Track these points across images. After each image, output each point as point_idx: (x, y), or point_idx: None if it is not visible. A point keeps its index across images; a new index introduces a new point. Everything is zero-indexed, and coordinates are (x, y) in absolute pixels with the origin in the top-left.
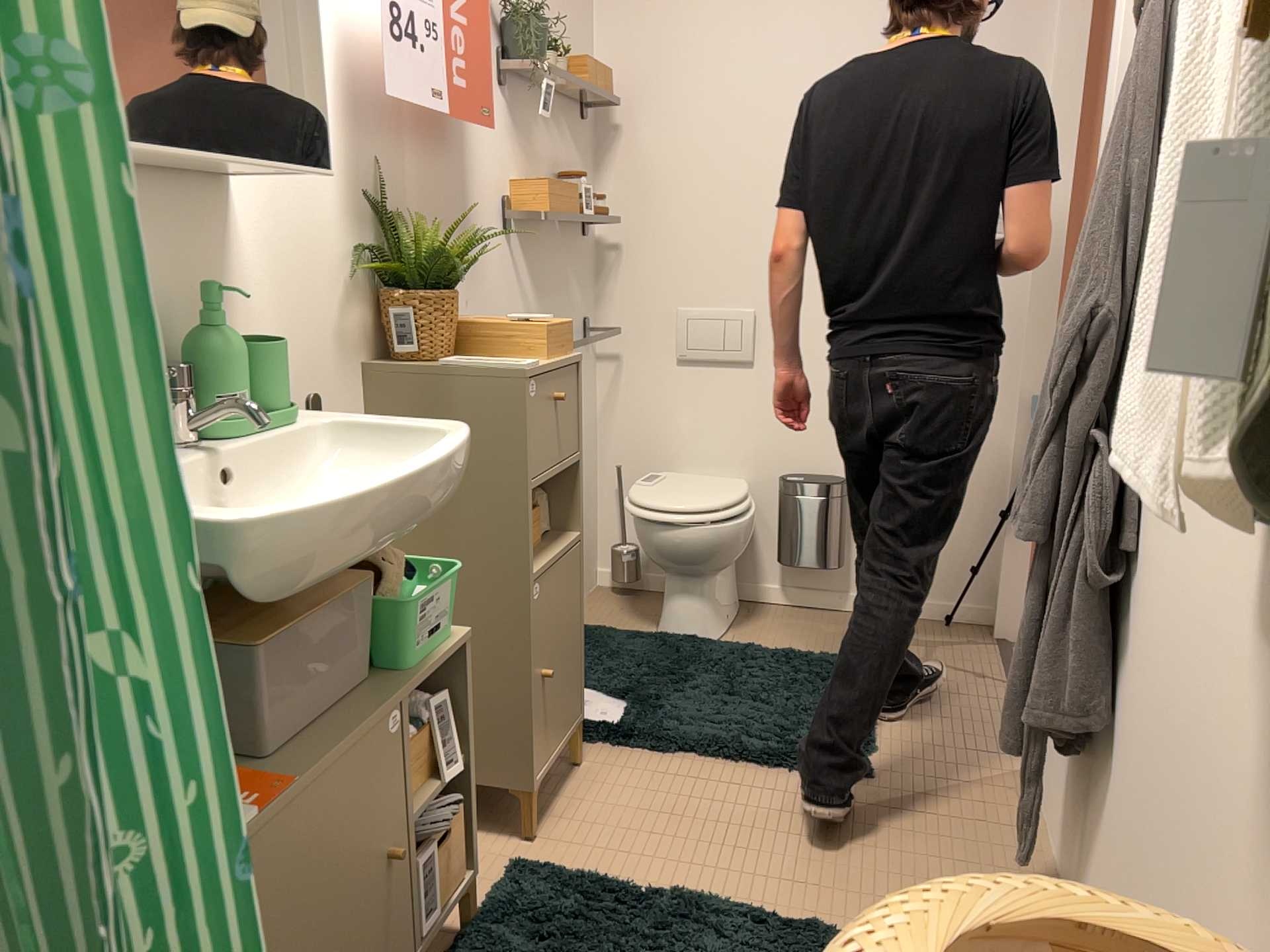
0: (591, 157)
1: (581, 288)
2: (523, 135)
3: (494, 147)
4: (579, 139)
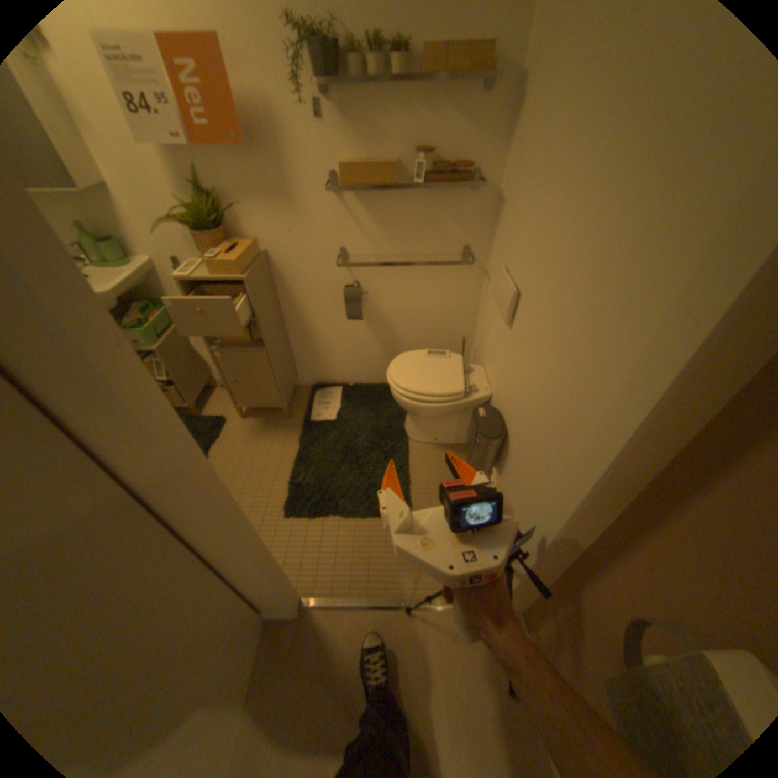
0: (502, 116)
1: (459, 224)
2: (357, 119)
3: (311, 136)
4: (474, 103)
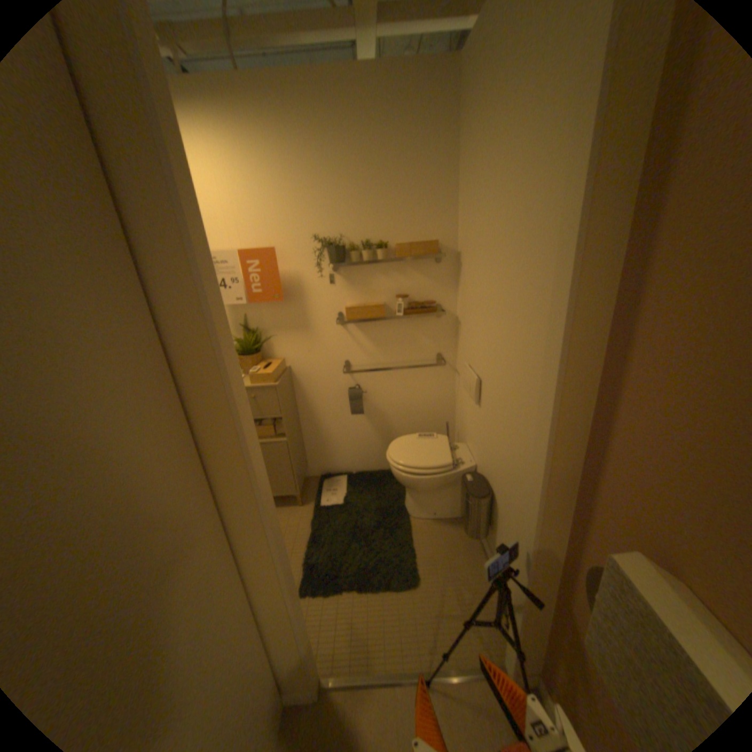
0: (450, 275)
1: (431, 339)
2: (356, 283)
3: (327, 294)
4: (430, 270)
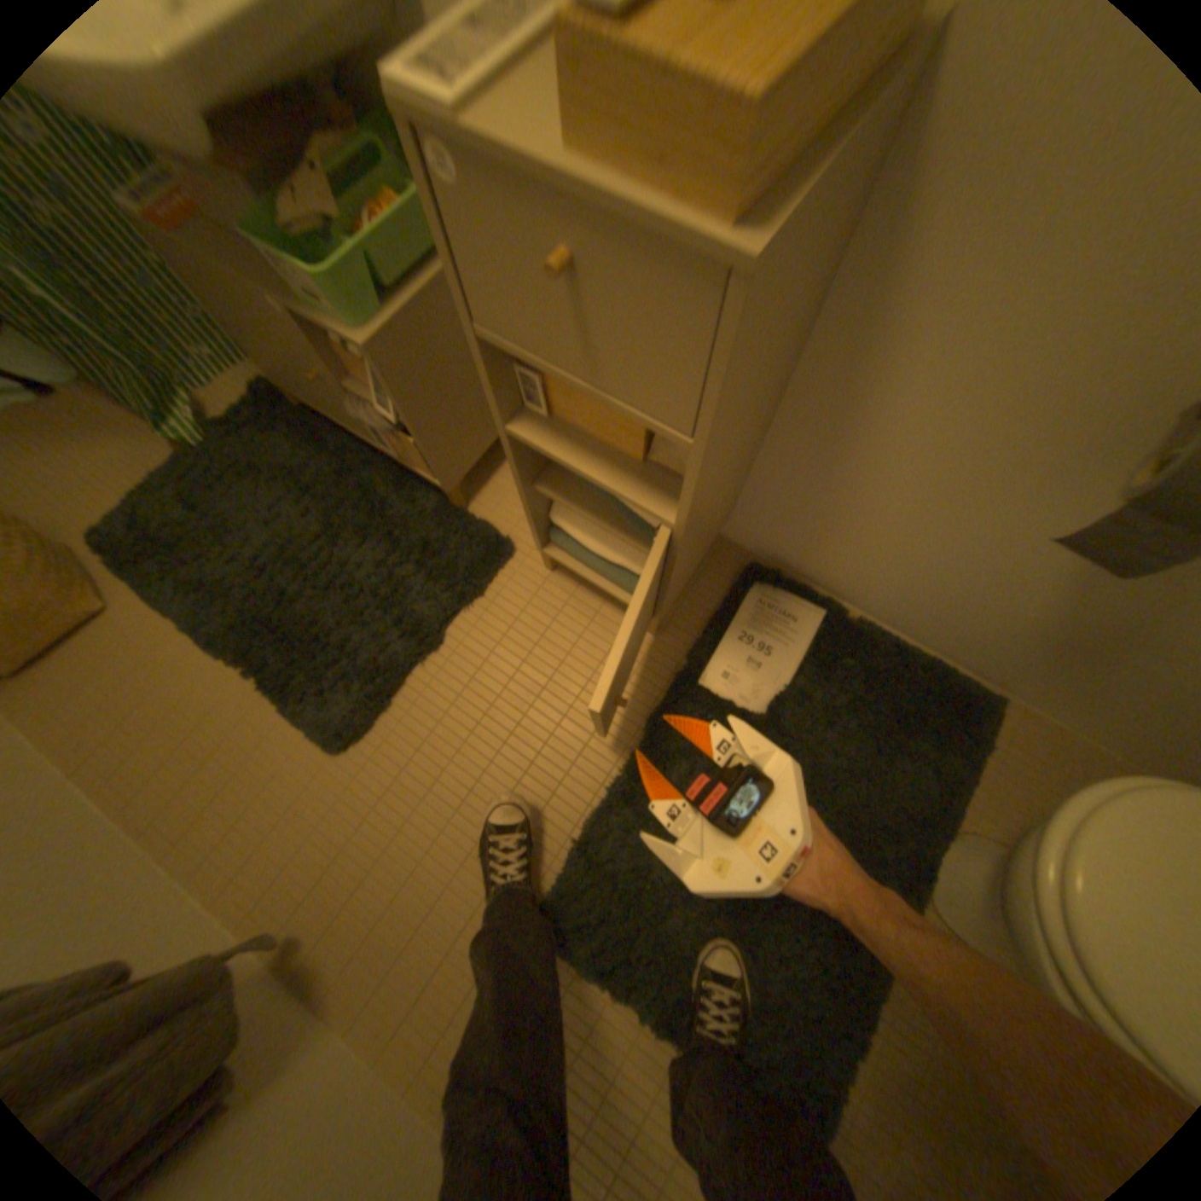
0: None
1: None
2: None
3: None
4: None
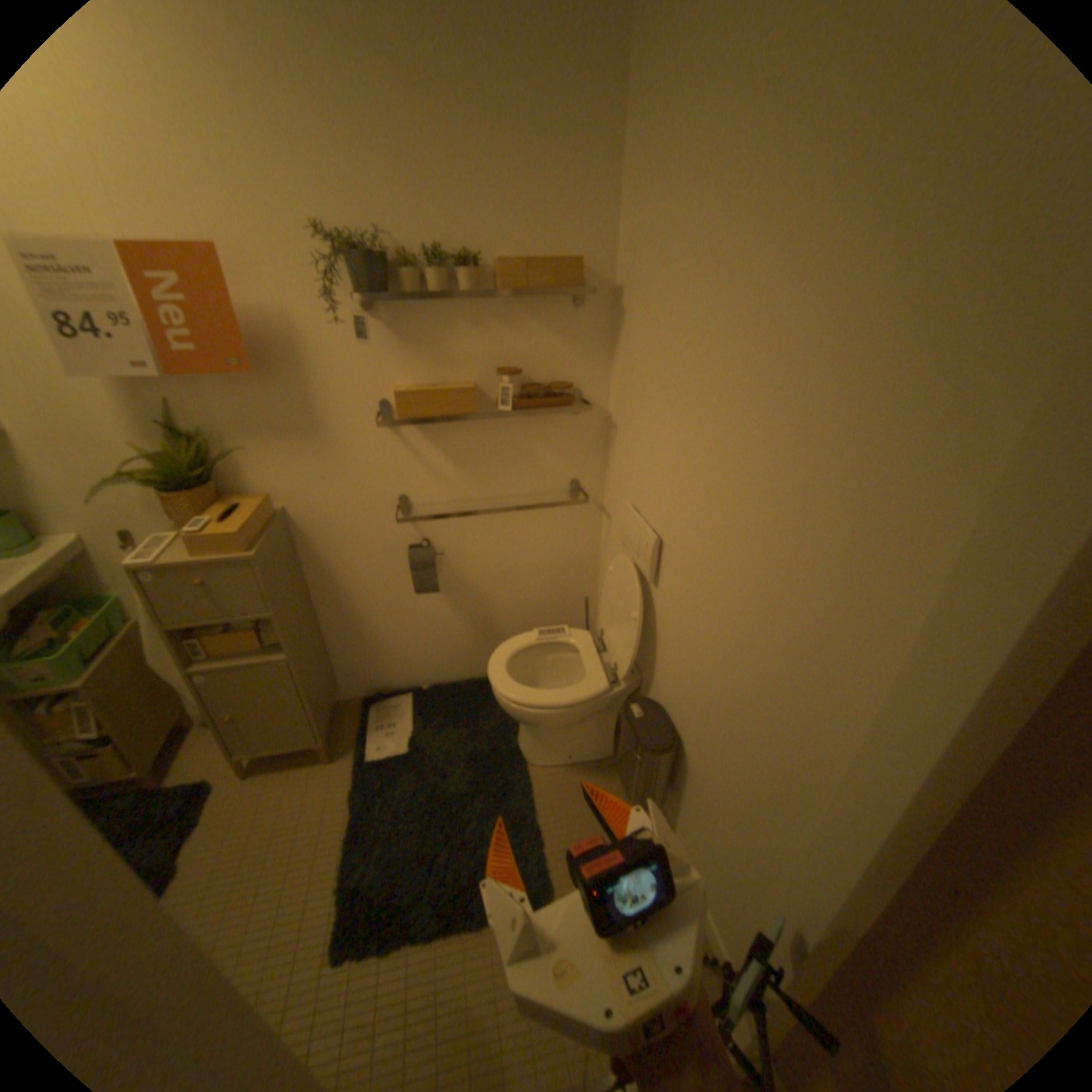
0: (599, 332)
1: (561, 454)
2: (415, 338)
3: (351, 358)
4: (563, 319)
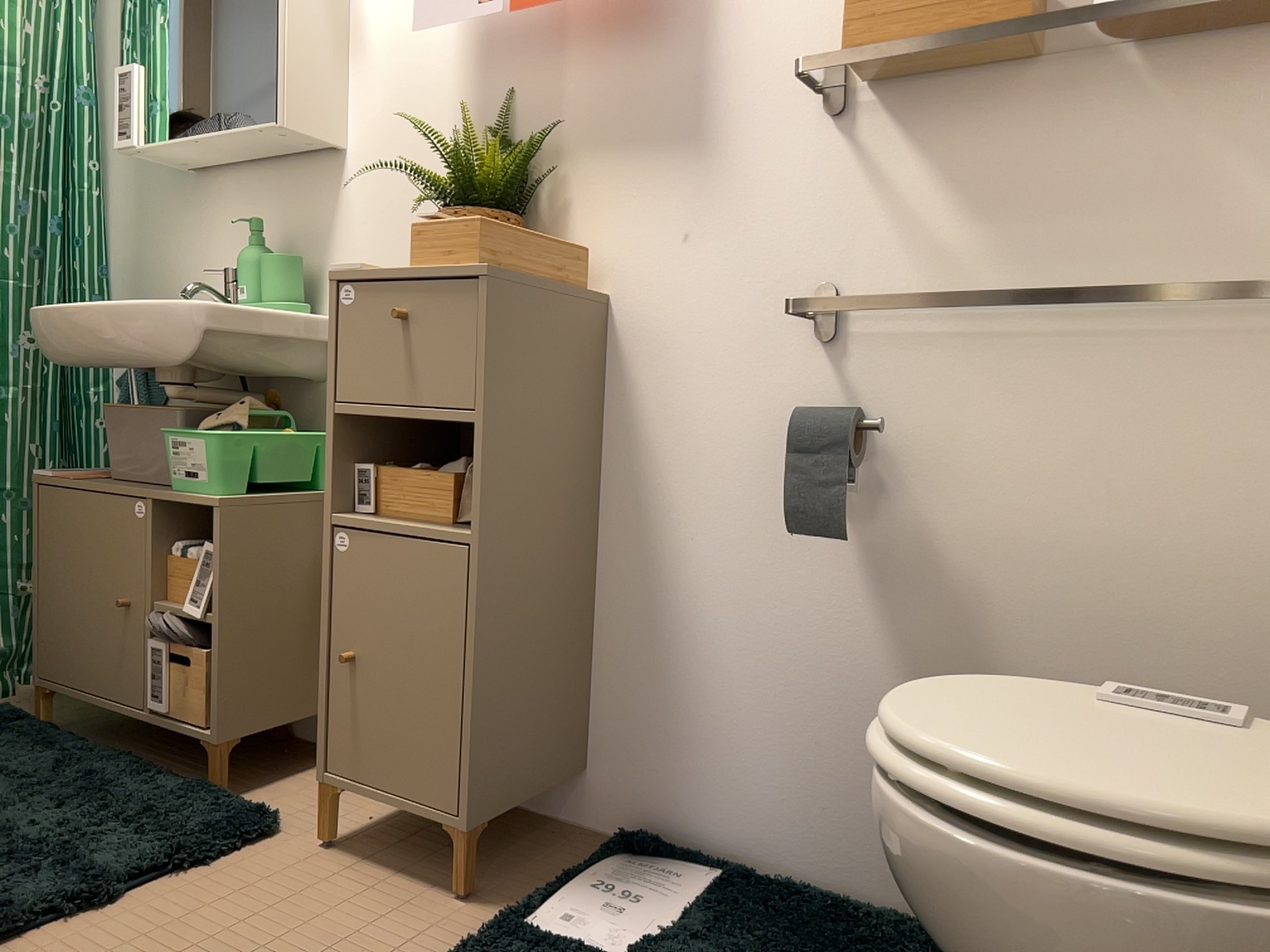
0: None
1: None
2: None
3: None
4: None
